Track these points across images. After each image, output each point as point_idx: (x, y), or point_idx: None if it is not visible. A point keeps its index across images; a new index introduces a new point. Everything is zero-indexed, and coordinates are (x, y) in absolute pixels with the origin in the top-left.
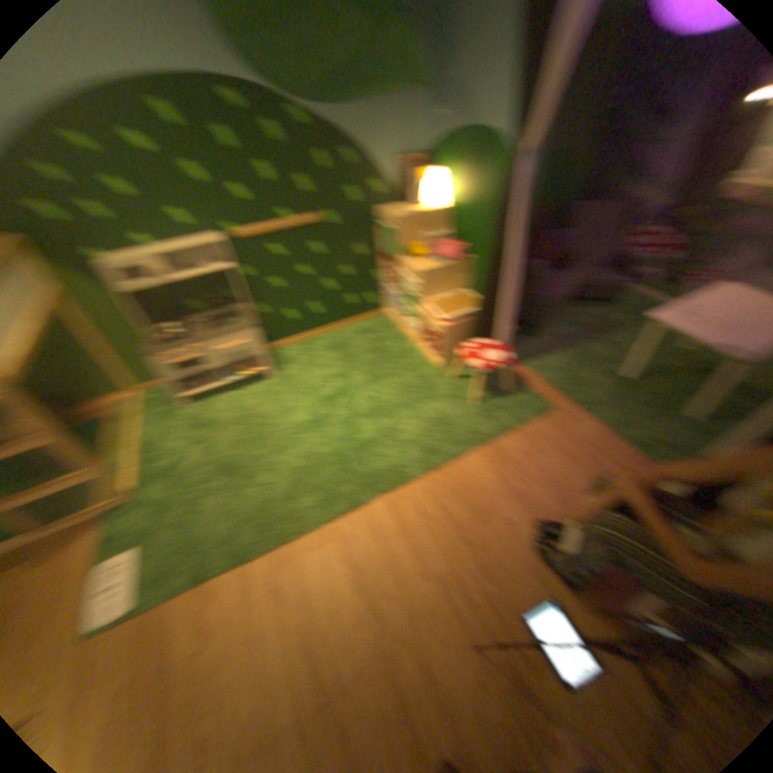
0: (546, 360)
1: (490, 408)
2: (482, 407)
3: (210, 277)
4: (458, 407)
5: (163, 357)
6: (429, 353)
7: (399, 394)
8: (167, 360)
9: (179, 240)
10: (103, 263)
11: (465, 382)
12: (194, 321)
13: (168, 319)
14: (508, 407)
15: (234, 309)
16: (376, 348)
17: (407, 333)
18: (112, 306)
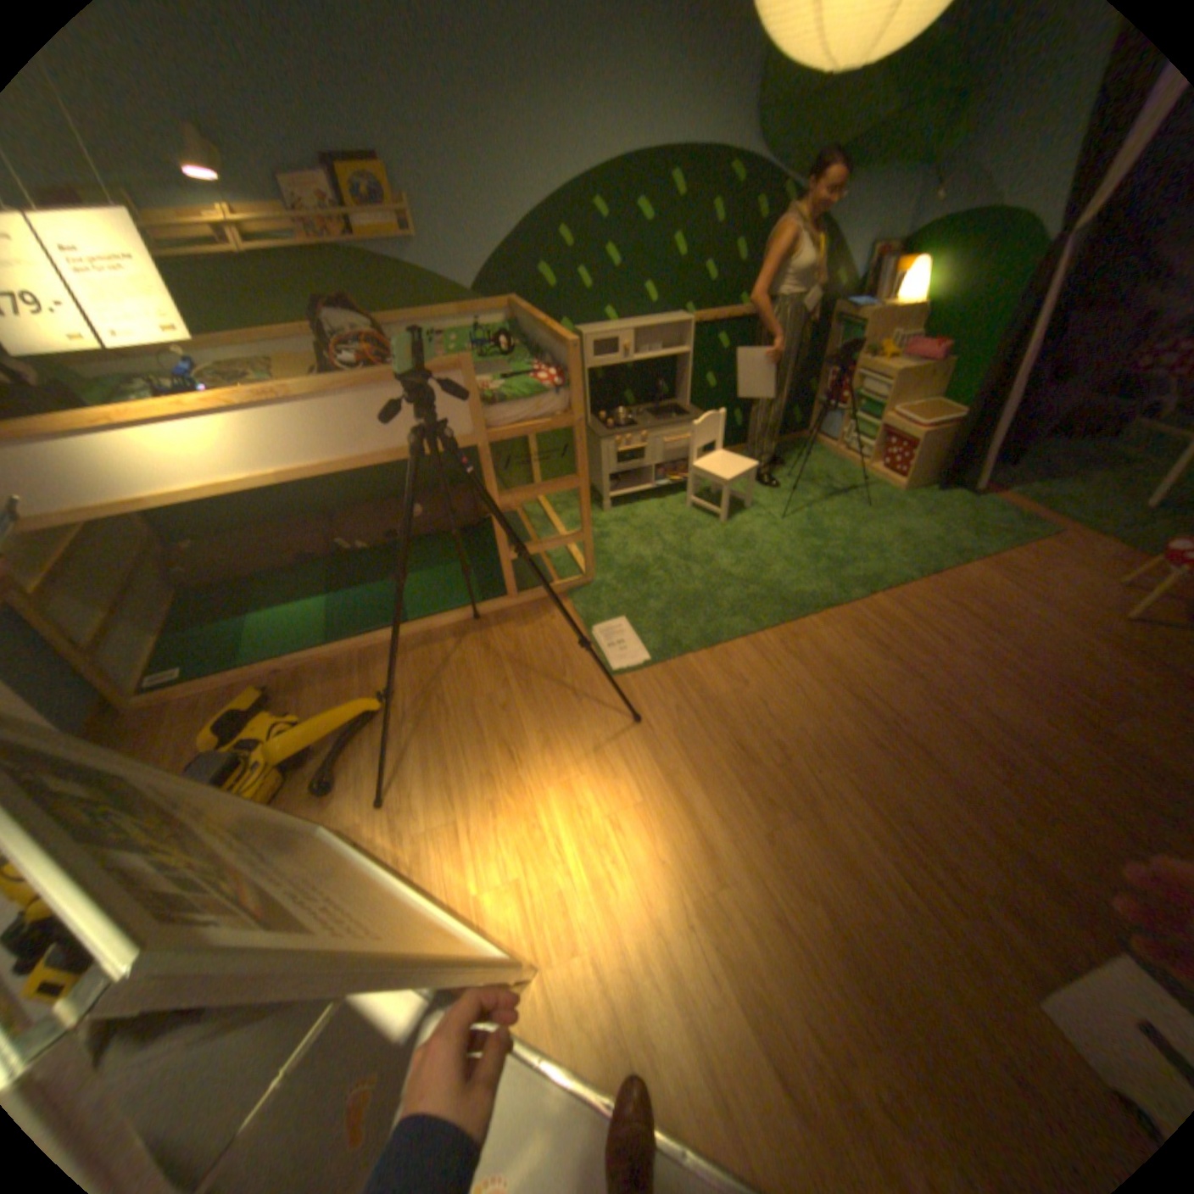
0: (1040, 489)
1: (984, 528)
2: (974, 526)
3: (657, 368)
4: (943, 525)
5: (621, 443)
6: (889, 475)
7: (865, 512)
8: (621, 448)
9: (650, 321)
10: (591, 336)
11: (942, 504)
12: (635, 414)
13: (604, 412)
14: (1006, 528)
15: (675, 407)
16: (815, 470)
17: (851, 456)
18: None
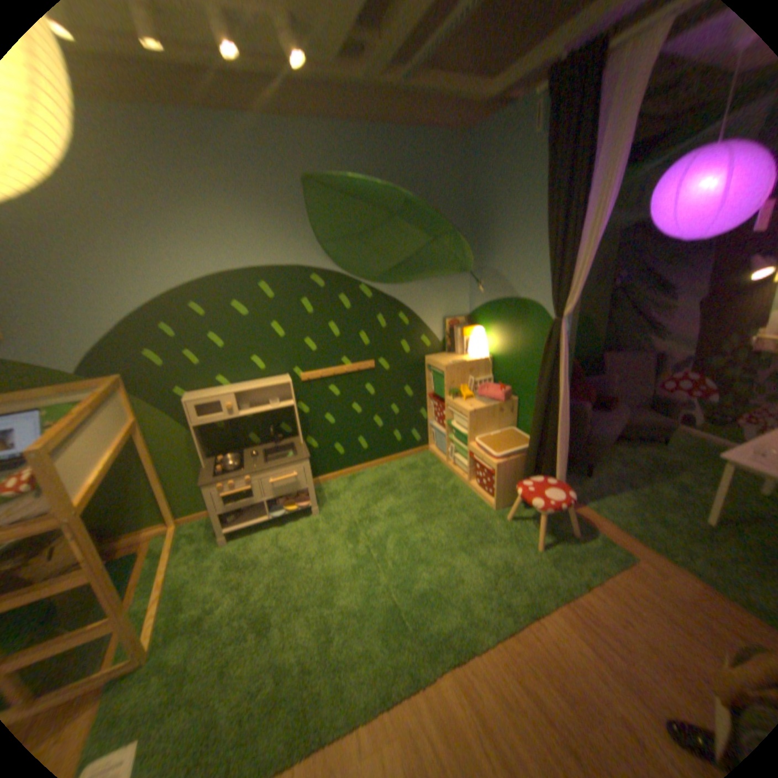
0: (612, 502)
1: (563, 558)
2: (554, 555)
3: (277, 414)
4: (525, 555)
5: (222, 488)
6: (483, 492)
7: (457, 537)
8: (225, 491)
9: (259, 383)
10: (193, 400)
11: (528, 525)
12: (255, 453)
13: (231, 451)
14: (584, 556)
15: (293, 444)
16: (426, 485)
17: (457, 471)
18: (185, 438)
